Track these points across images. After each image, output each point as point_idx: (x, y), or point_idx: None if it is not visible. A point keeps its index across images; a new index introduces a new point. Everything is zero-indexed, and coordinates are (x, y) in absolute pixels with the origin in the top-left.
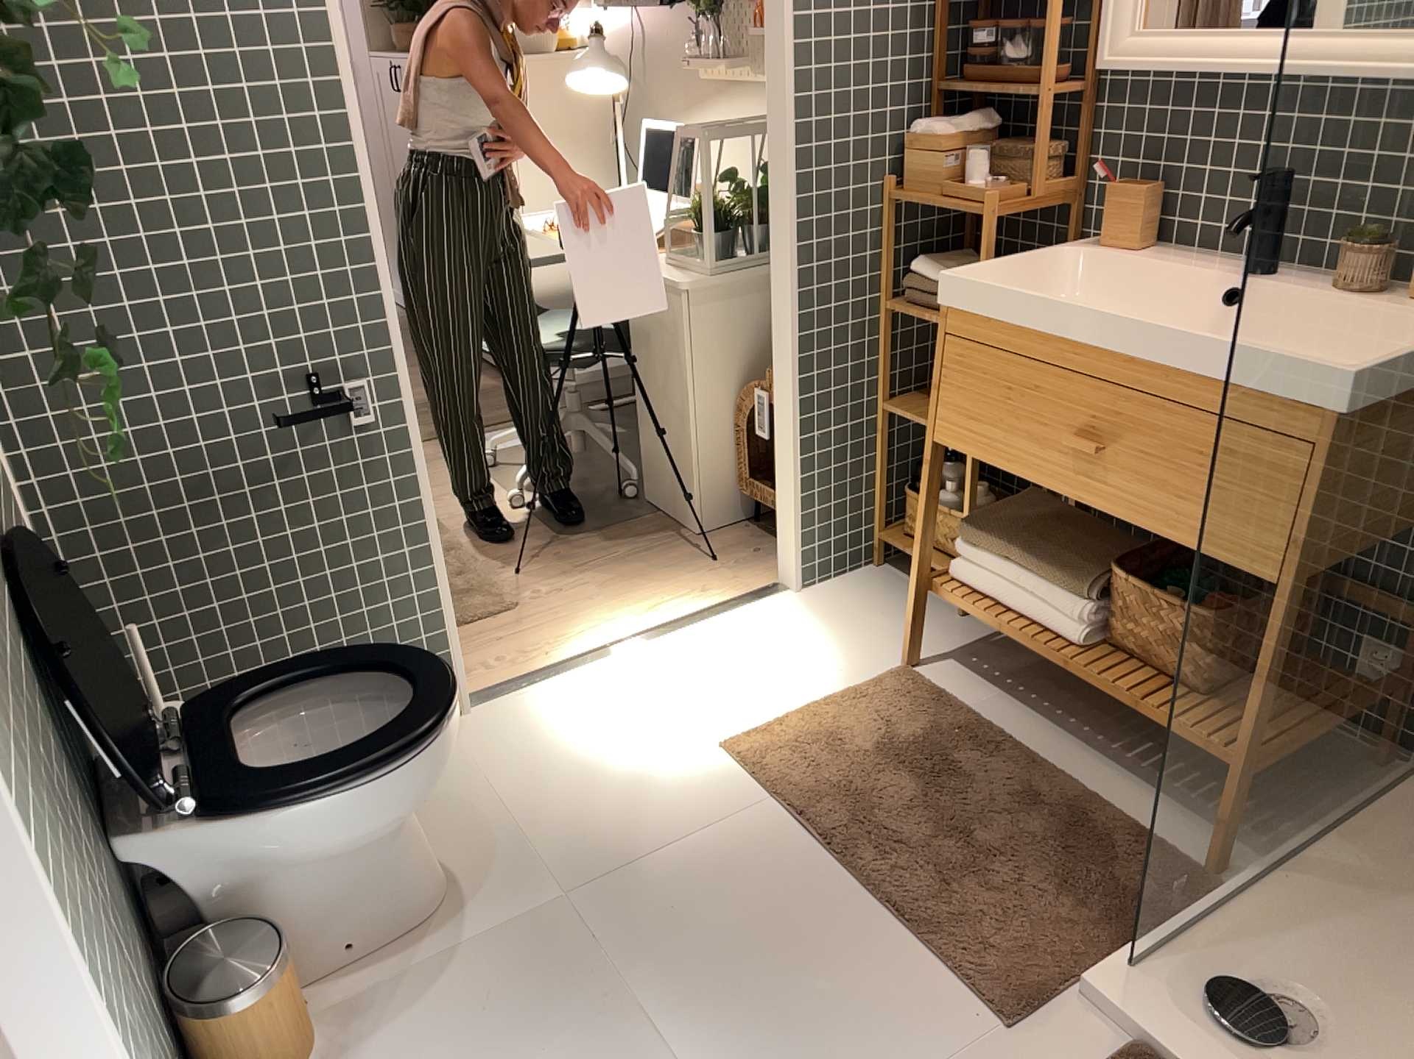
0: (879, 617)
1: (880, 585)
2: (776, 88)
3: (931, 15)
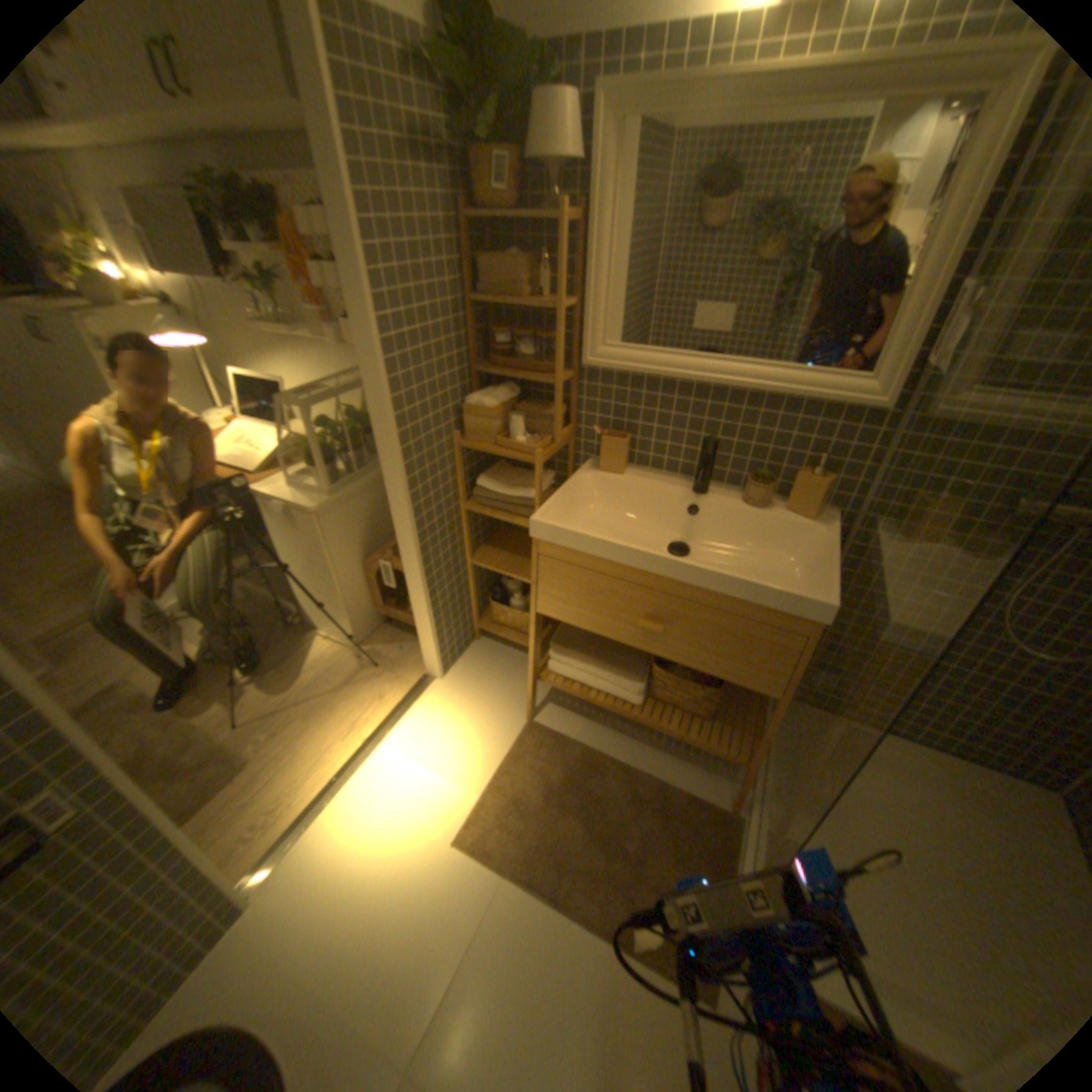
0: (494, 682)
1: (483, 655)
2: (367, 386)
3: (459, 316)
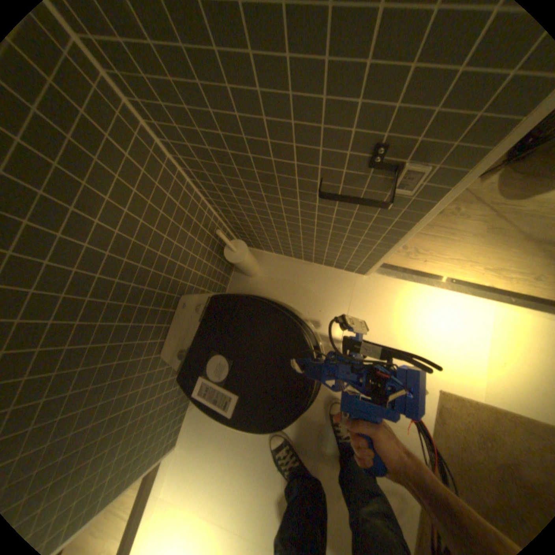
0: None
1: None
2: None
3: None
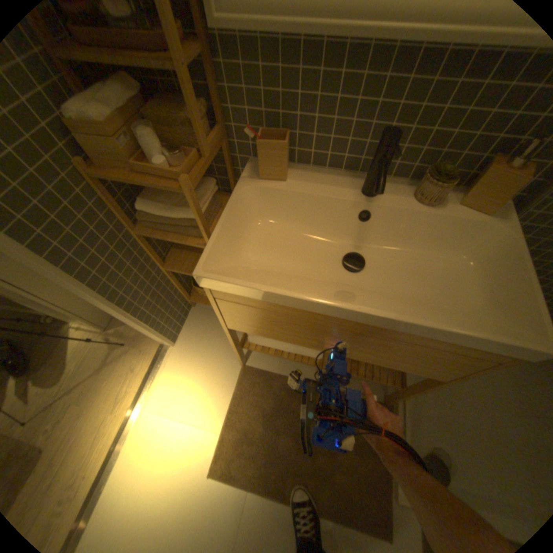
0: (212, 340)
1: (200, 319)
2: None
3: None
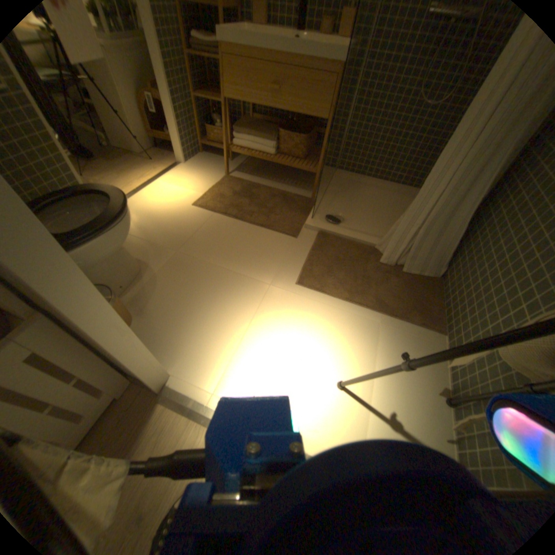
0: (211, 164)
1: (205, 156)
2: None
3: None
